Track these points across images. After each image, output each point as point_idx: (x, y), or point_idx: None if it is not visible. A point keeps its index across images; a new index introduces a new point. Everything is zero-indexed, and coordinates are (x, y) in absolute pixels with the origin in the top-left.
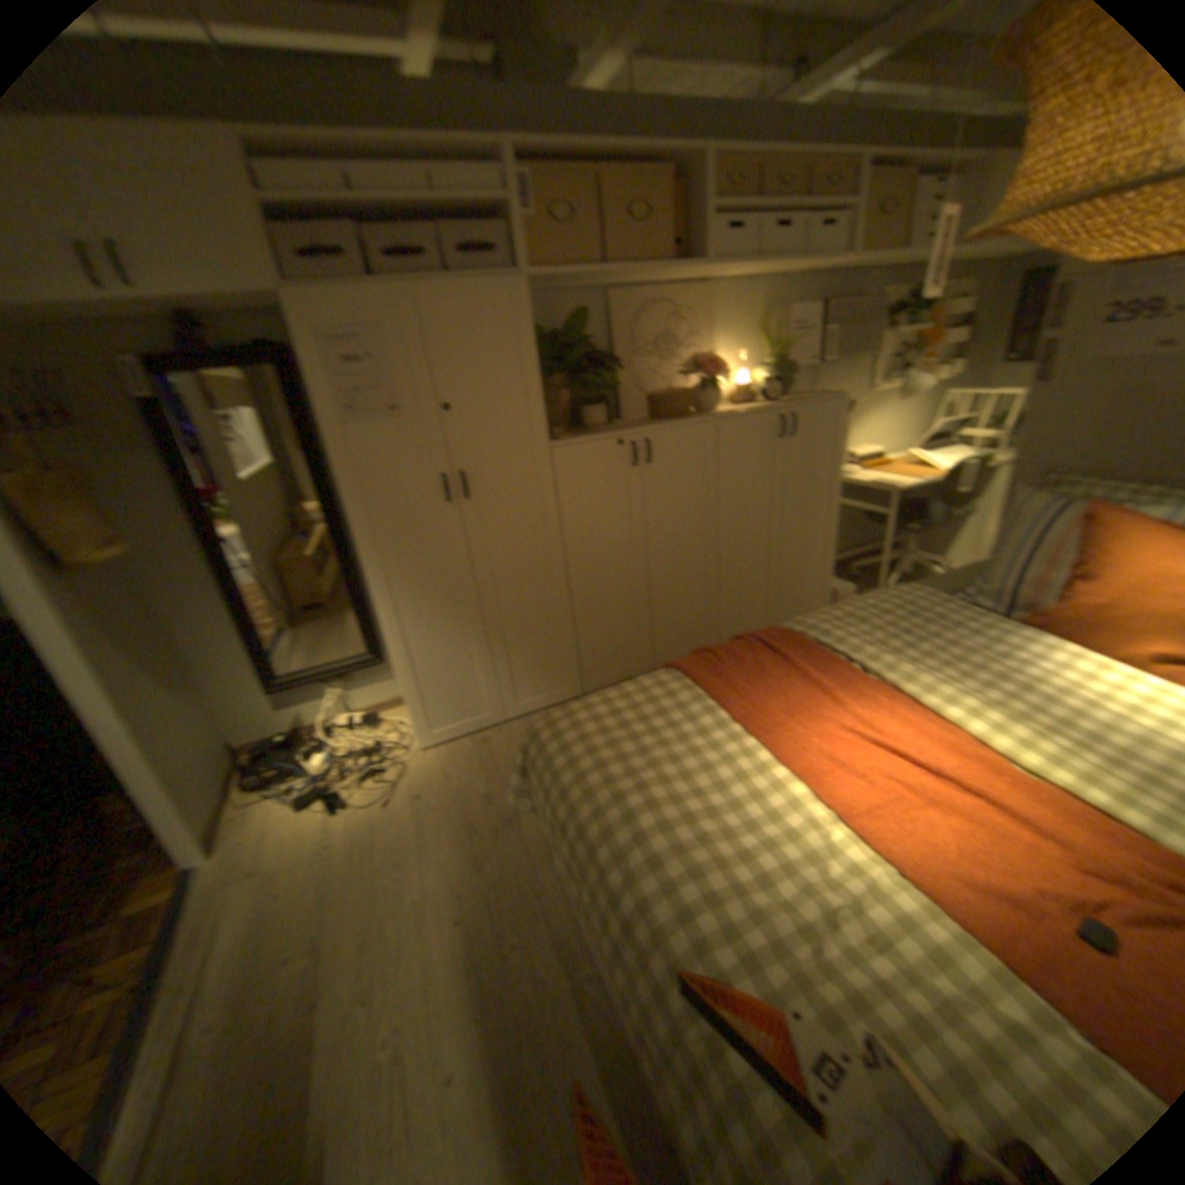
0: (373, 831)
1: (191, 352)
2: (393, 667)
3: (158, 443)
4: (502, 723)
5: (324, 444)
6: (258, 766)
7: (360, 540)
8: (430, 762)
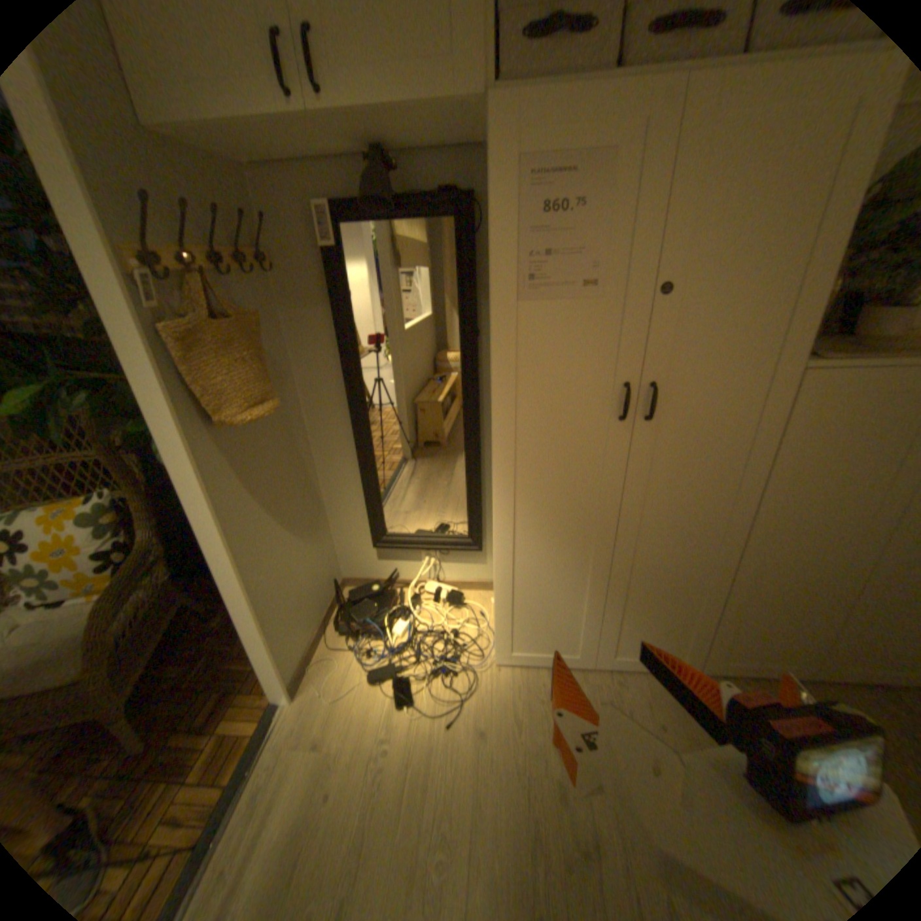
0: (434, 764)
1: (383, 202)
2: (496, 586)
3: (337, 300)
4: (594, 673)
5: (493, 325)
6: (356, 615)
7: (502, 447)
8: (506, 691)
